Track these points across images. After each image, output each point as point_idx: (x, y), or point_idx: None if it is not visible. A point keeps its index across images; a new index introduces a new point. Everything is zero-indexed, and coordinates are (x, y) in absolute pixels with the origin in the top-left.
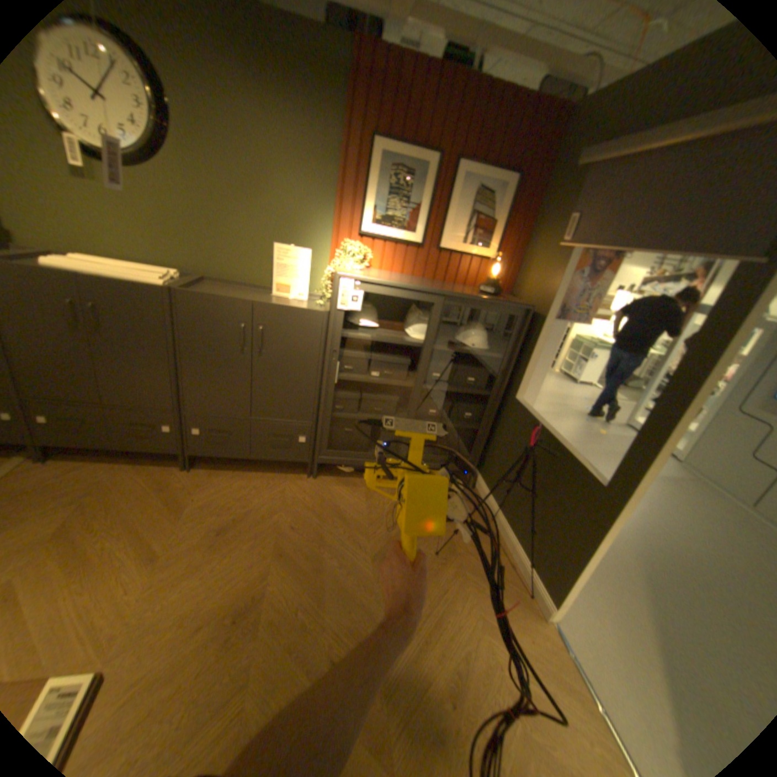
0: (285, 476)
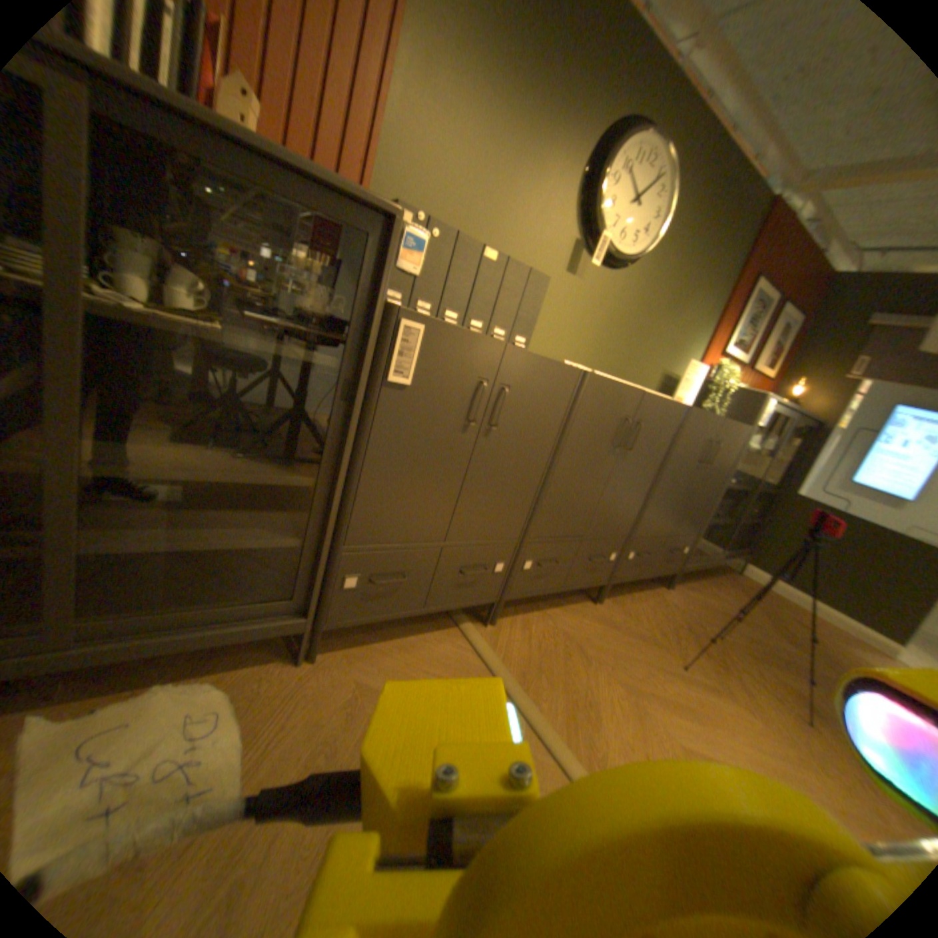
0: (655, 591)
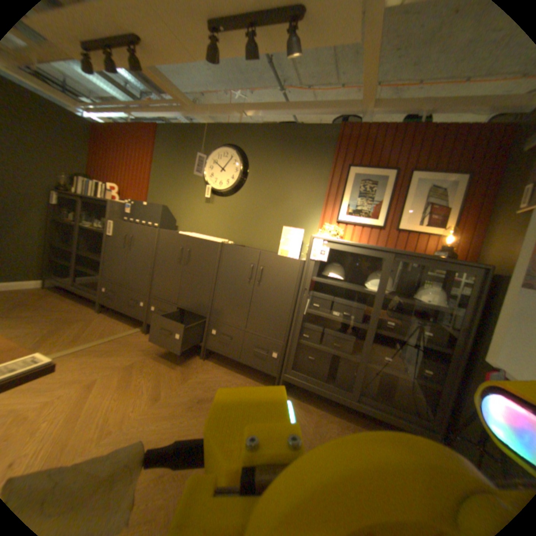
0: (259, 384)
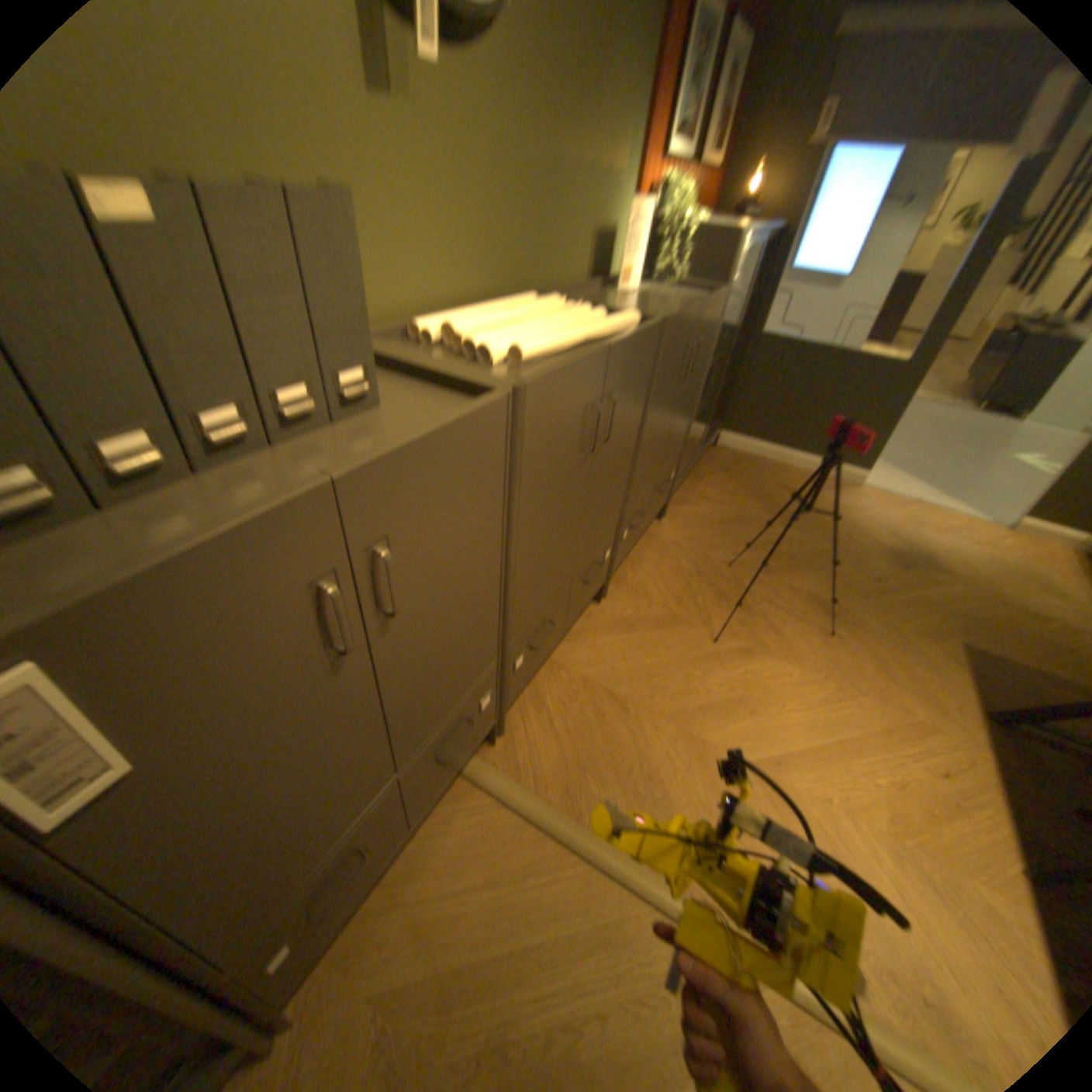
0: (649, 533)
